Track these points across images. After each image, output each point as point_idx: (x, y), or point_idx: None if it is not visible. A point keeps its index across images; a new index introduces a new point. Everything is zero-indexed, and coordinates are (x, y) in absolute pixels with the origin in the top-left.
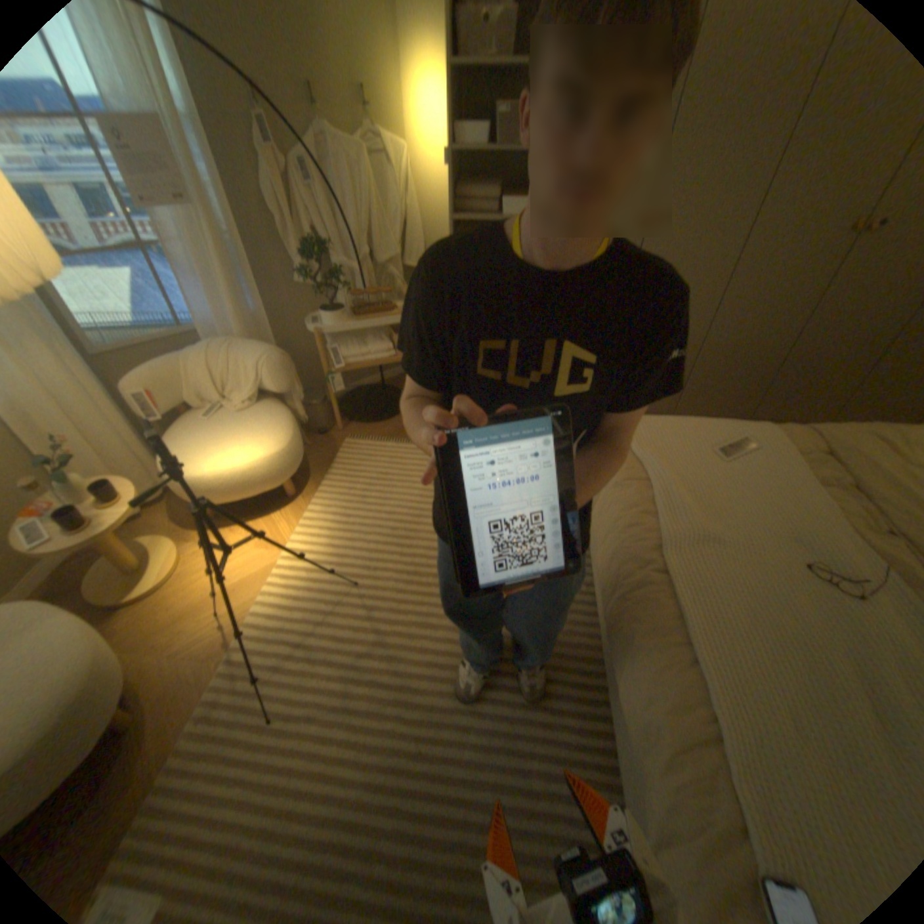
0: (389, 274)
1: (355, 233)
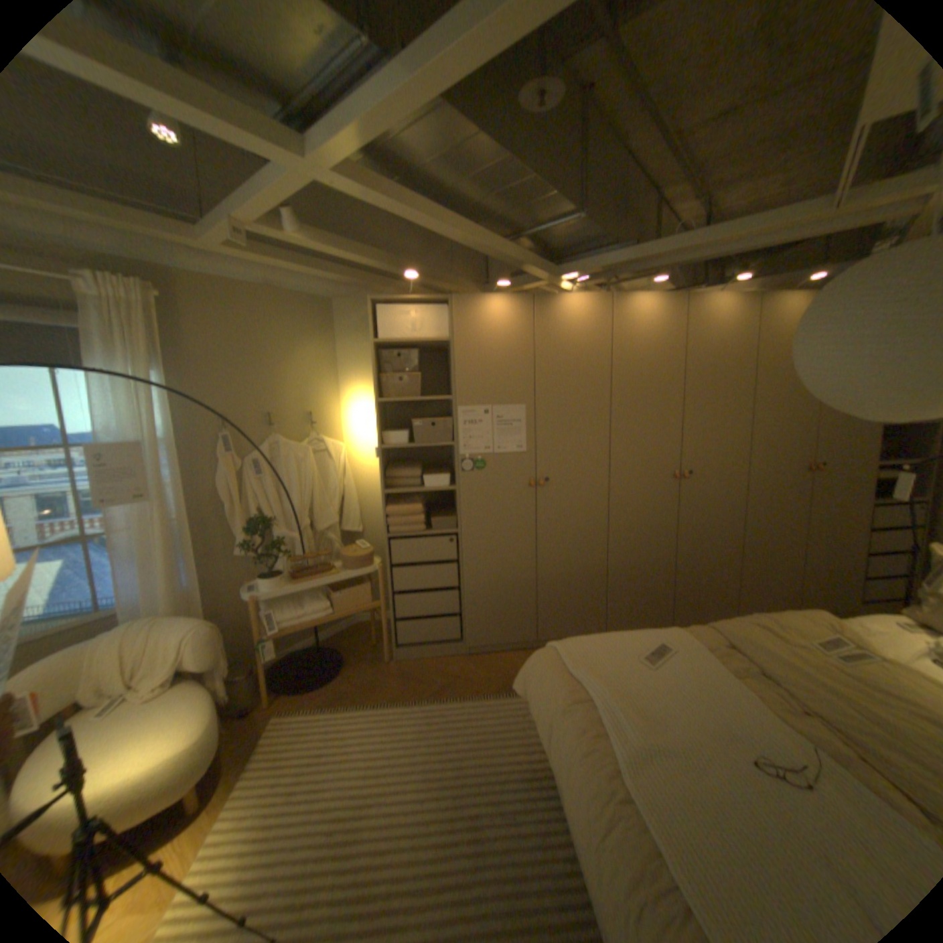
0: (329, 538)
1: (299, 508)
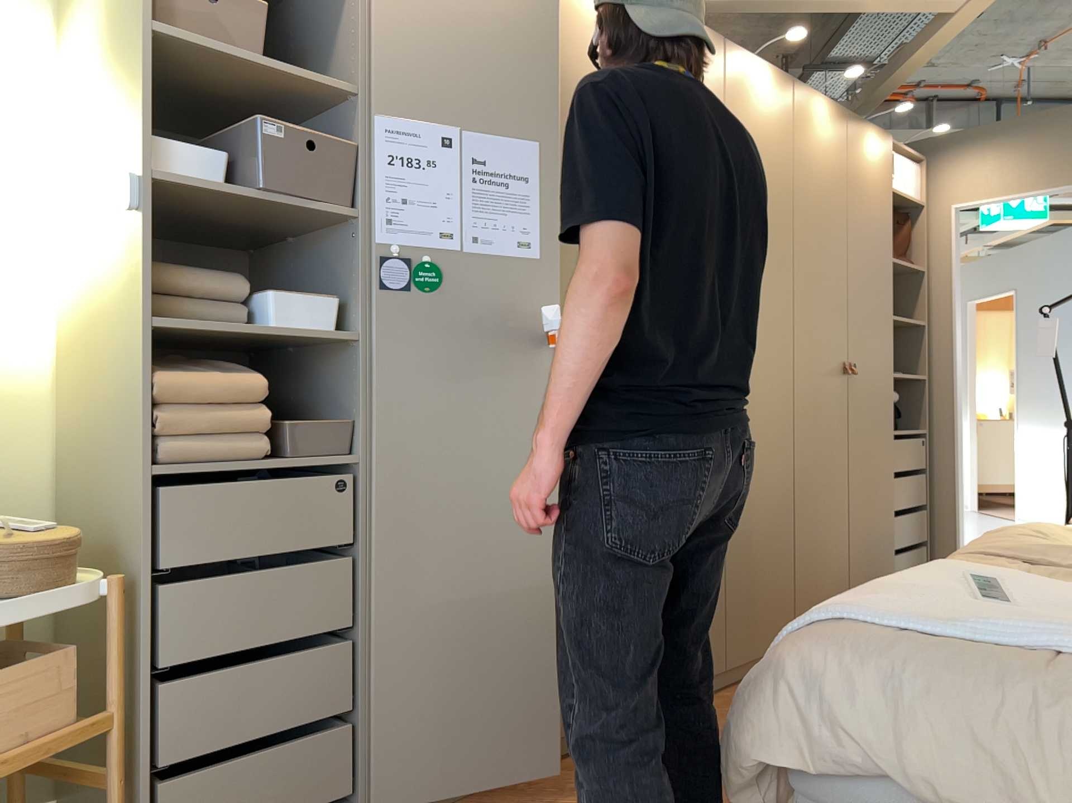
0: None
1: None
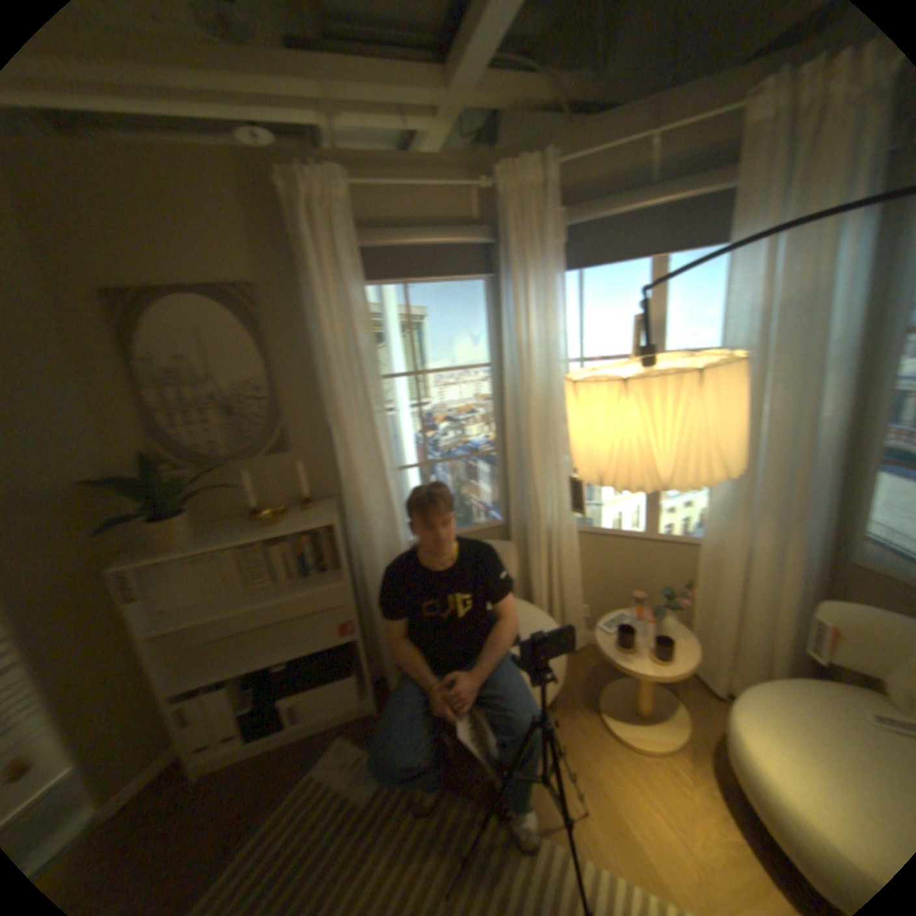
0: None
1: None
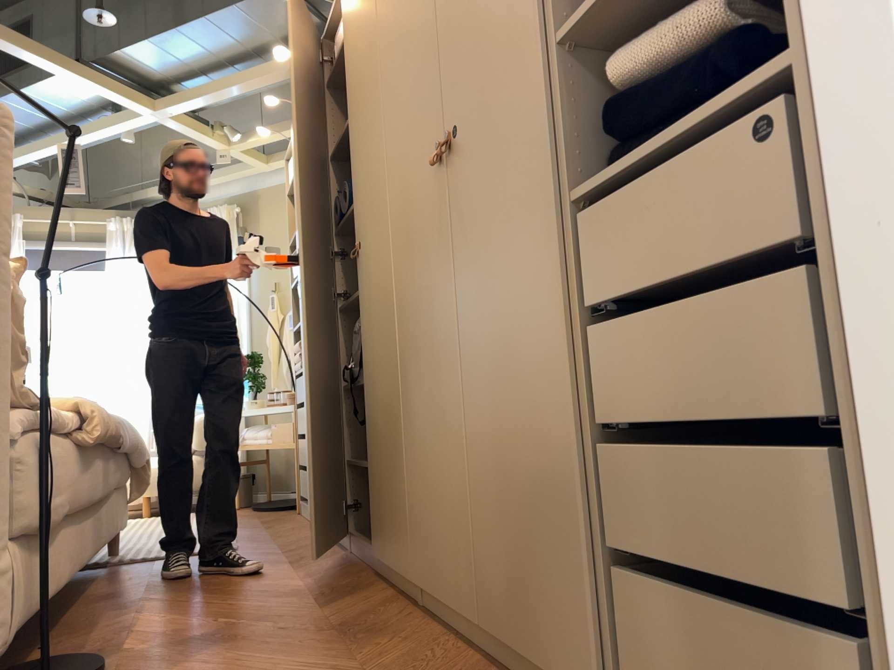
0: None
1: None
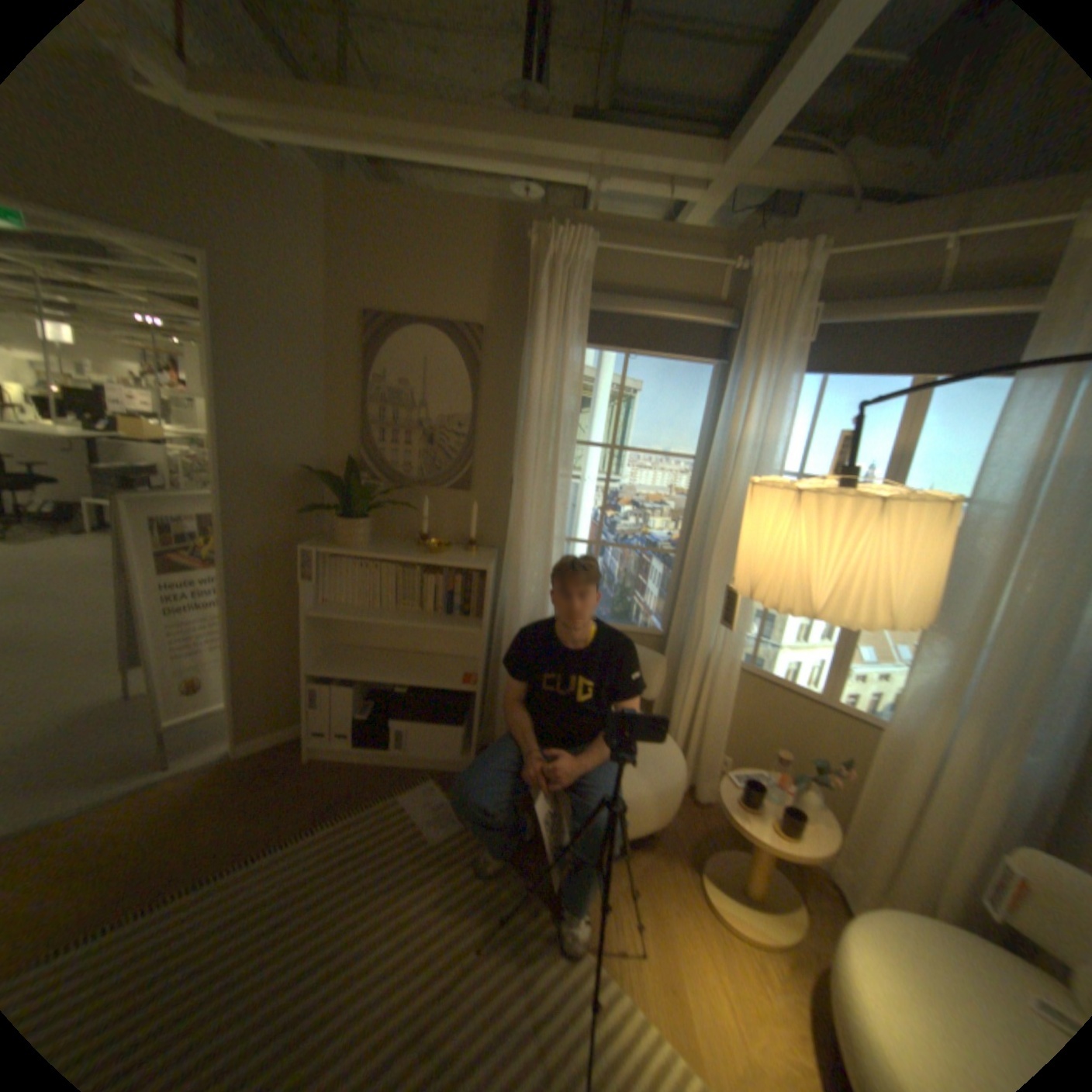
0: None
1: None
